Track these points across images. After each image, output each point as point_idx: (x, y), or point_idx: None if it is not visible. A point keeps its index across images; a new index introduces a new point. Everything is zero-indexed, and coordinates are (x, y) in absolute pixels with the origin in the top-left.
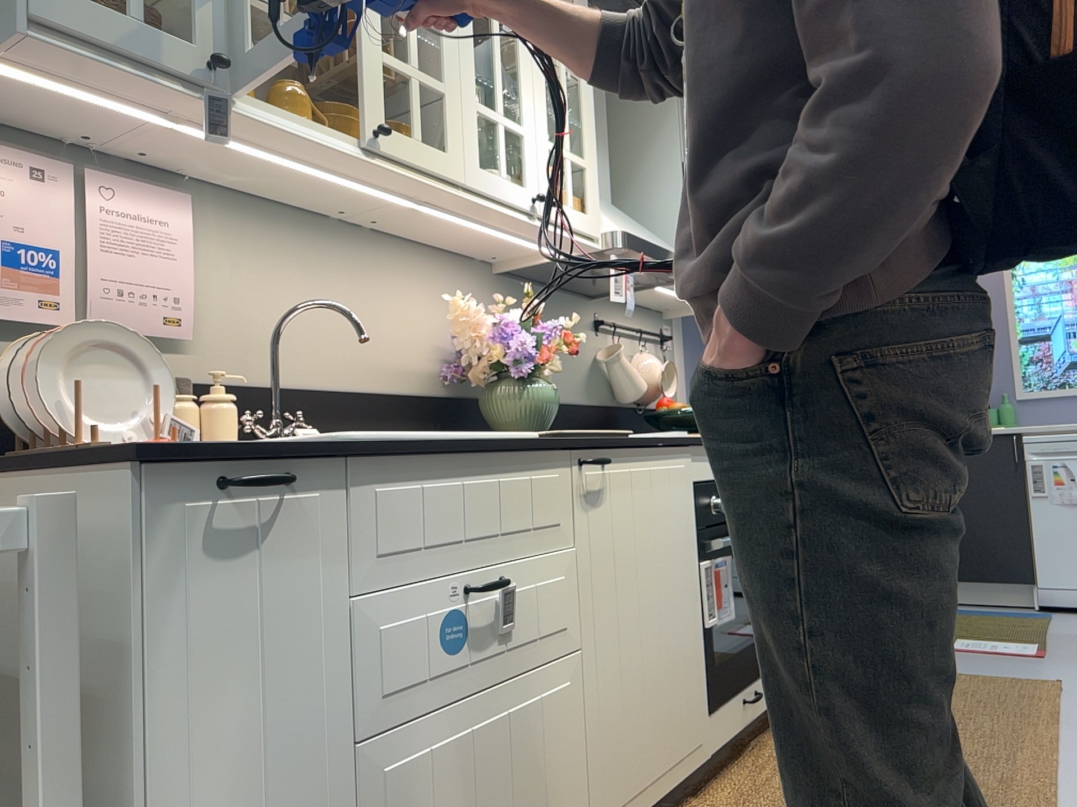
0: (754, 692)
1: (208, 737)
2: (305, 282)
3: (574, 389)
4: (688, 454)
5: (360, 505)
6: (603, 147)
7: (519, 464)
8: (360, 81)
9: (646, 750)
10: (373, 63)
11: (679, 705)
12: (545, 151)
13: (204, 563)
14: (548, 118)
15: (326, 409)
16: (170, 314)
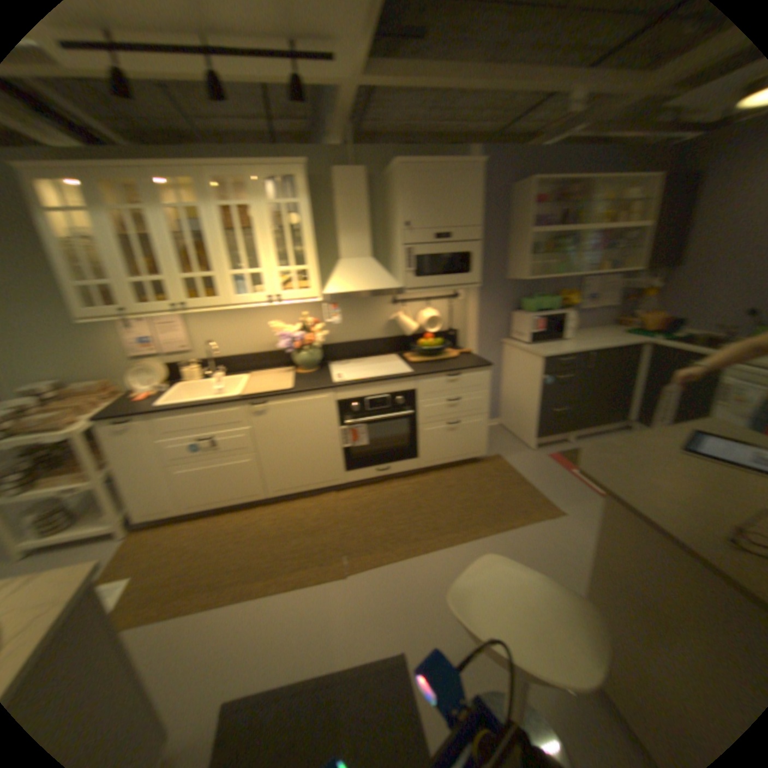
0: (383, 469)
1: (119, 467)
2: (223, 326)
3: (371, 334)
4: (327, 393)
5: (150, 426)
6: (358, 232)
7: (213, 410)
8: (169, 291)
9: (295, 480)
10: (173, 283)
11: (318, 470)
12: (272, 275)
13: (109, 440)
14: (273, 259)
15: (236, 363)
16: (177, 347)
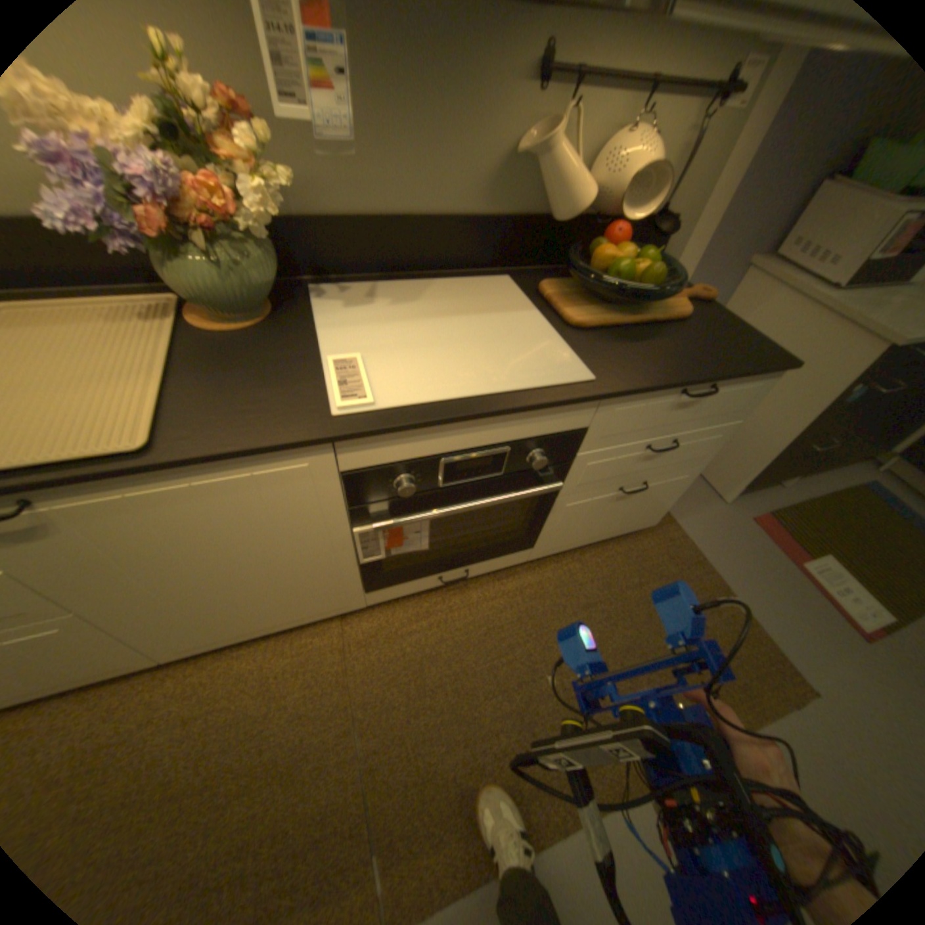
0: (459, 572)
1: None
2: None
3: (456, 192)
4: (315, 451)
5: None
6: None
7: None
8: None
9: (238, 625)
10: None
11: (300, 601)
12: None
13: None
14: None
15: None
16: None
